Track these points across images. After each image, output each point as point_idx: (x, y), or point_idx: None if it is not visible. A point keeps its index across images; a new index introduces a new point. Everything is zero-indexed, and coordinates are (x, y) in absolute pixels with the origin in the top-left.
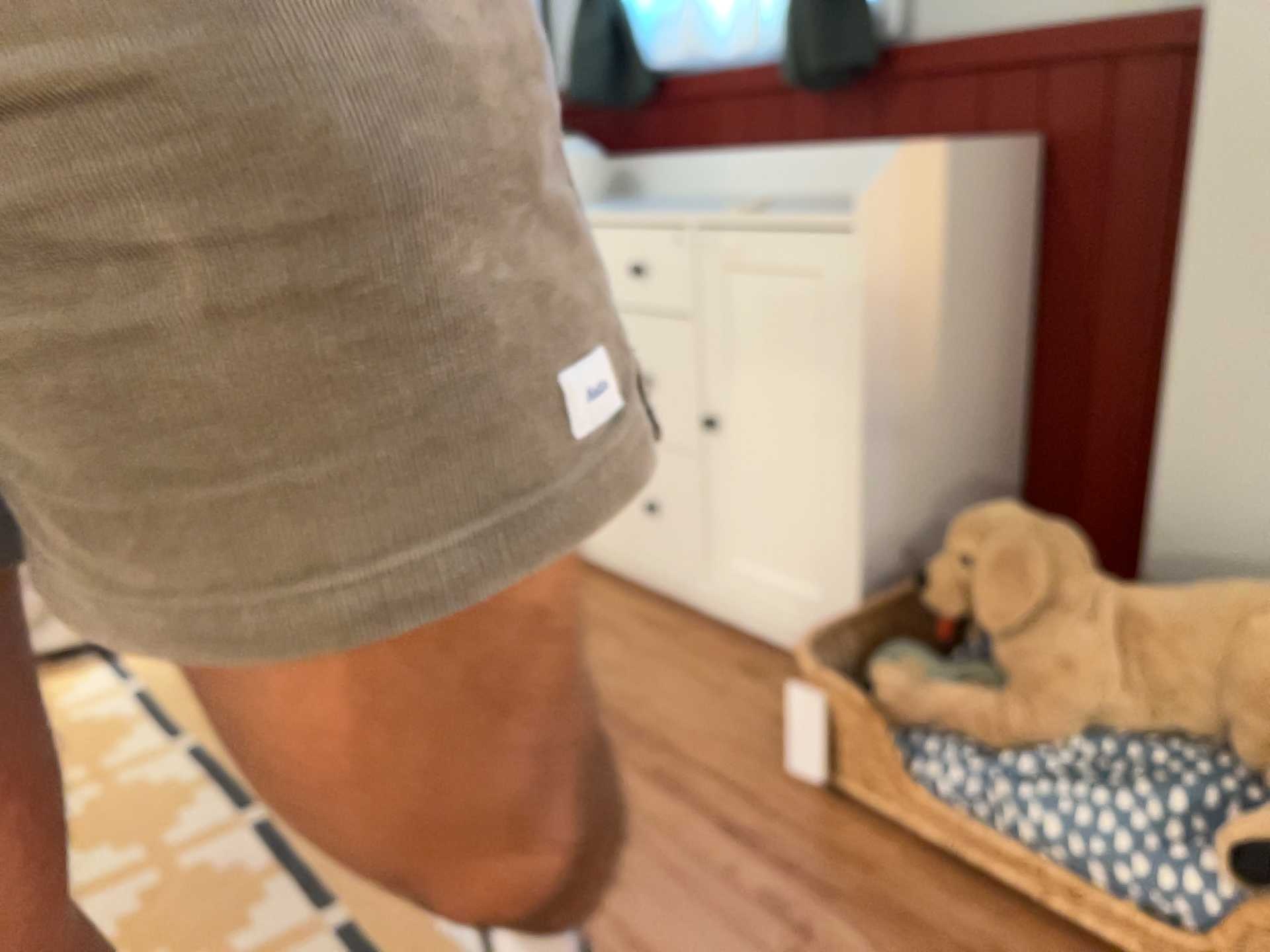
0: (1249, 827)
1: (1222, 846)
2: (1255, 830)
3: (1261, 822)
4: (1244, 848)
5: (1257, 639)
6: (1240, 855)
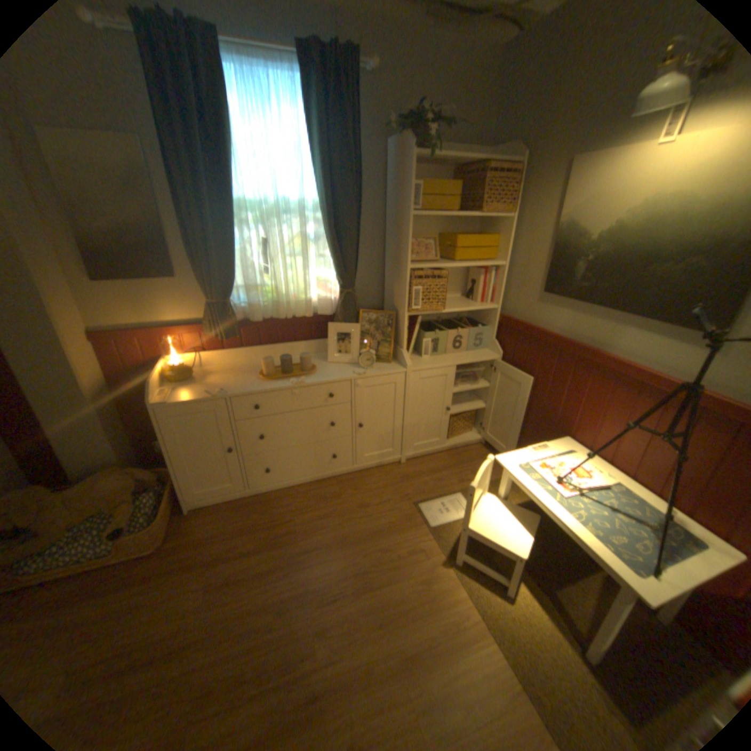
0: (110, 528)
1: (105, 536)
2: (107, 532)
3: (108, 529)
4: (109, 534)
5: (96, 491)
6: (106, 538)
